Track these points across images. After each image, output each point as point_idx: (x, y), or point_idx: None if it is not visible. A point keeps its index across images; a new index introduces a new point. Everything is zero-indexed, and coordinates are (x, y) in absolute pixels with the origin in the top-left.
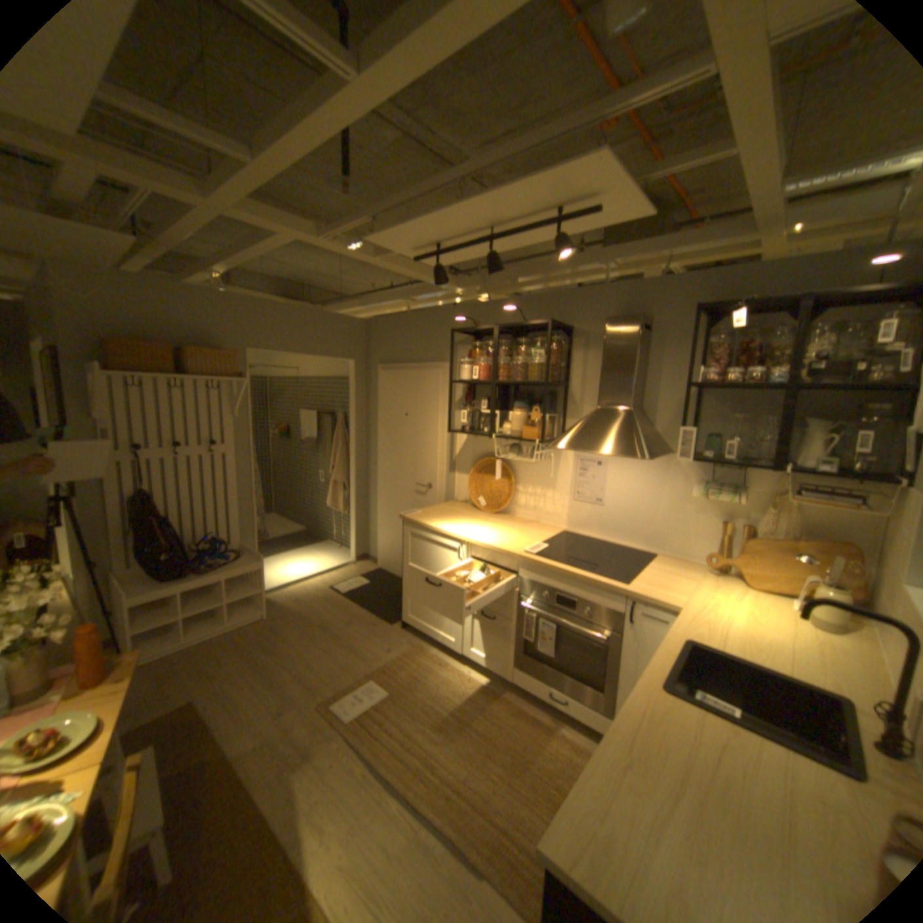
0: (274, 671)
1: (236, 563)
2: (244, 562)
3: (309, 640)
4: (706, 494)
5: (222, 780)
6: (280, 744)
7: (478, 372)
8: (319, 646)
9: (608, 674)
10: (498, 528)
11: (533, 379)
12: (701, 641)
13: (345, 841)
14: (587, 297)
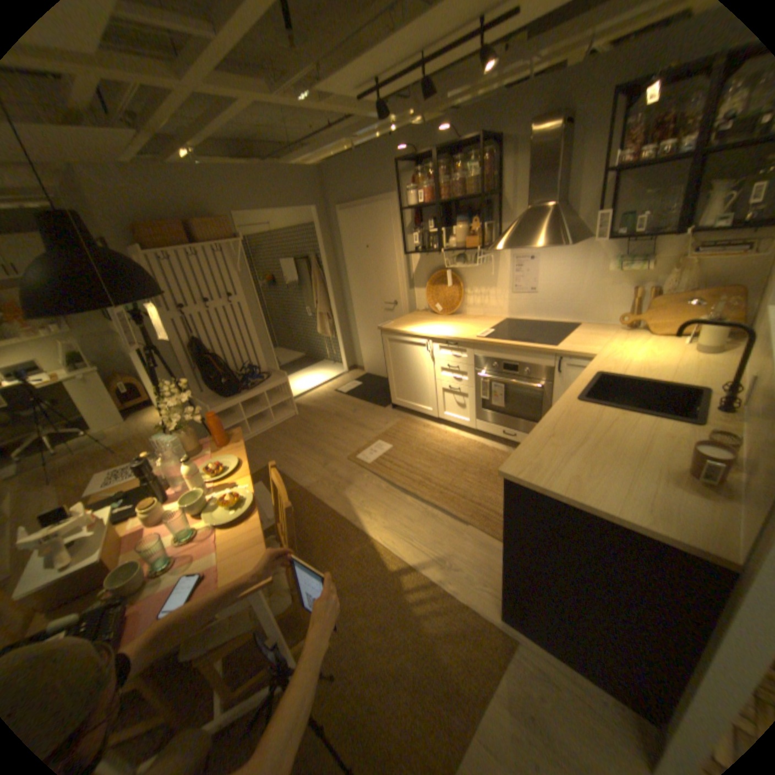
0: (315, 442)
1: (269, 380)
2: (274, 379)
3: (331, 423)
4: (620, 266)
5: (304, 497)
6: (332, 478)
7: (422, 196)
8: (339, 425)
9: (543, 410)
10: (454, 324)
11: (470, 193)
12: (607, 371)
13: (384, 516)
14: (513, 100)
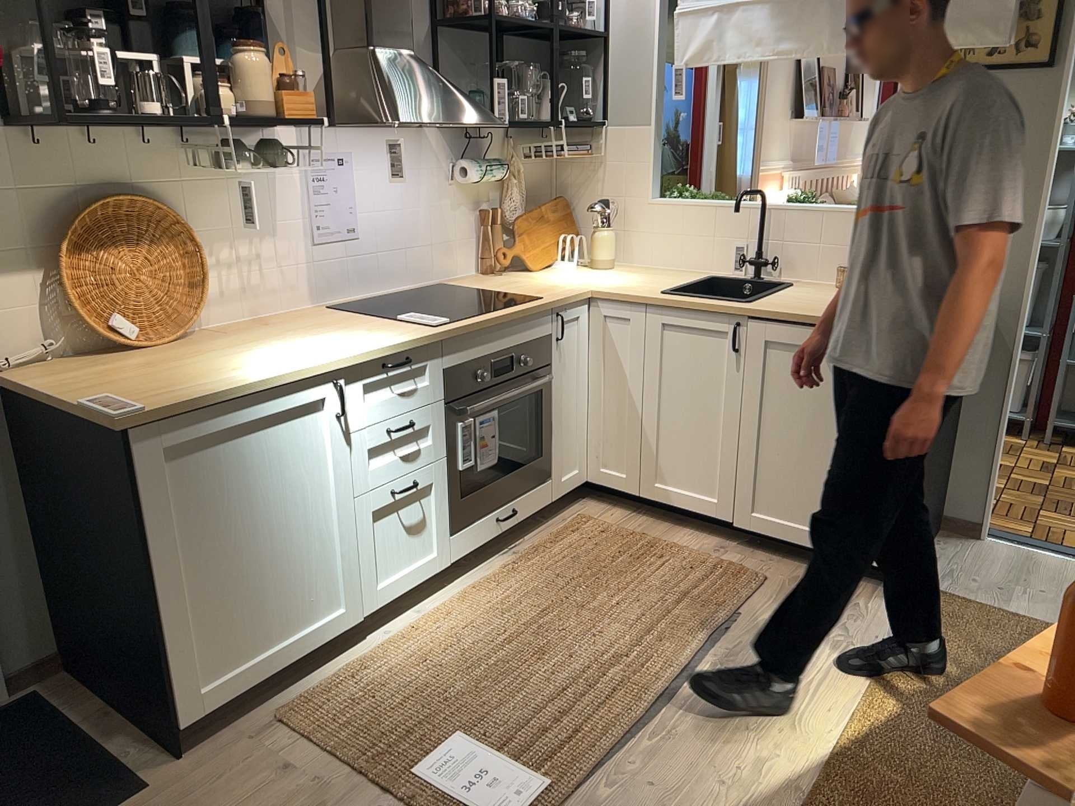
0: None
1: None
2: None
3: None
4: (484, 174)
5: None
6: None
7: None
8: None
9: (543, 425)
10: (291, 339)
11: None
12: (656, 290)
13: (760, 731)
14: None
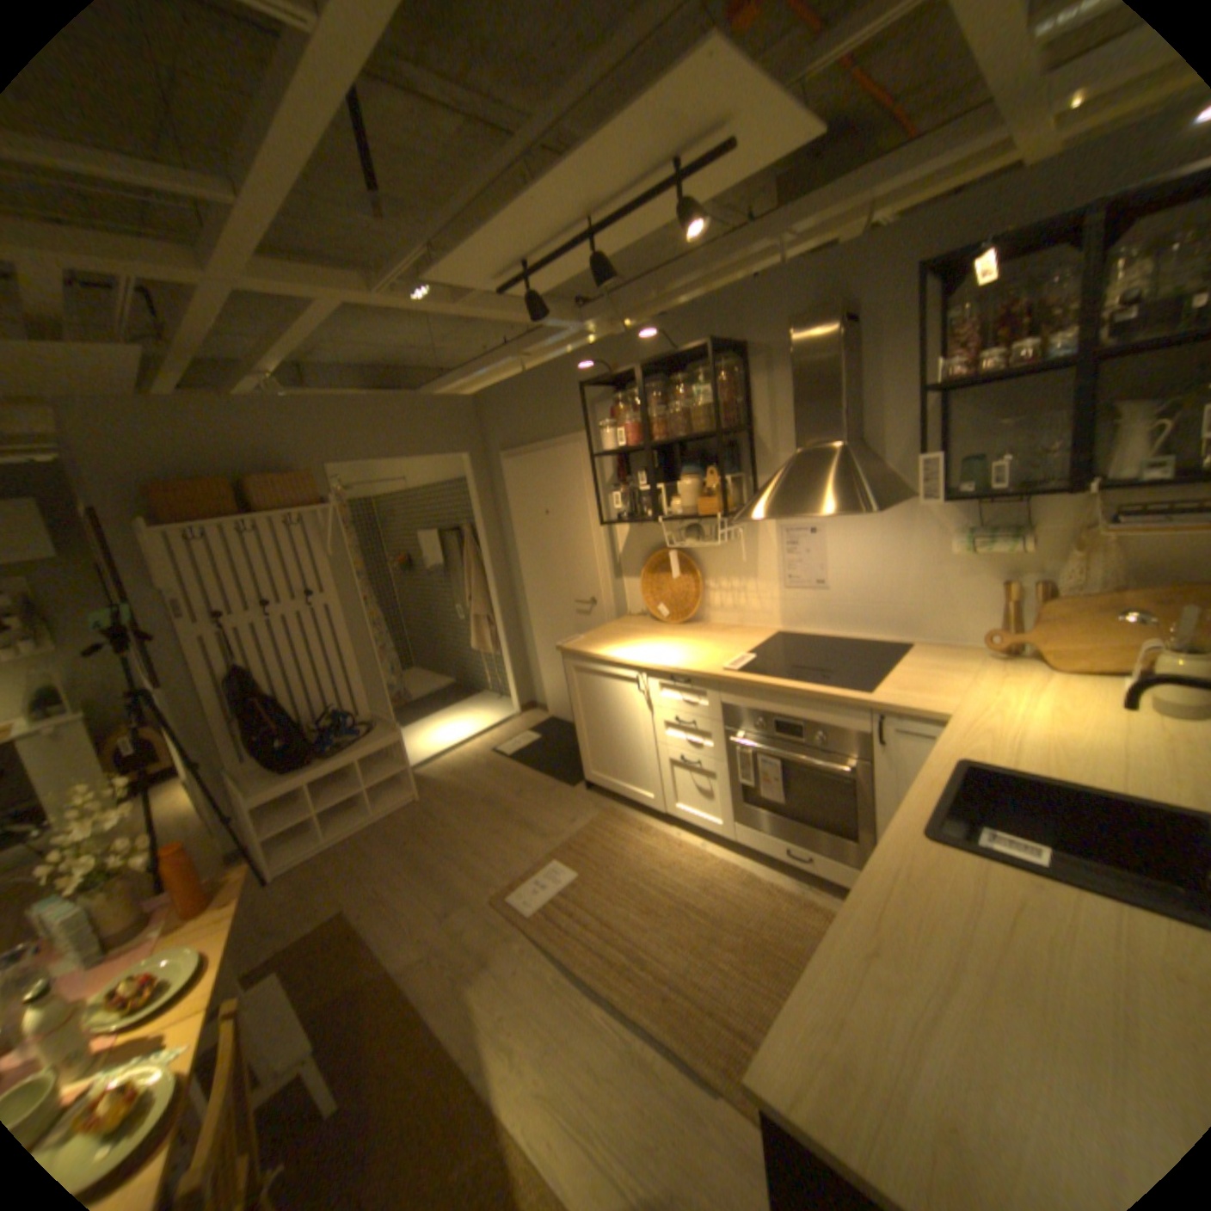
0: (435, 863)
1: (368, 739)
2: (377, 736)
3: (474, 819)
4: (973, 547)
5: (387, 1002)
6: (451, 951)
7: (628, 436)
8: (486, 825)
9: (861, 816)
10: (687, 642)
11: (701, 429)
12: (981, 759)
13: (541, 1063)
14: (759, 293)
